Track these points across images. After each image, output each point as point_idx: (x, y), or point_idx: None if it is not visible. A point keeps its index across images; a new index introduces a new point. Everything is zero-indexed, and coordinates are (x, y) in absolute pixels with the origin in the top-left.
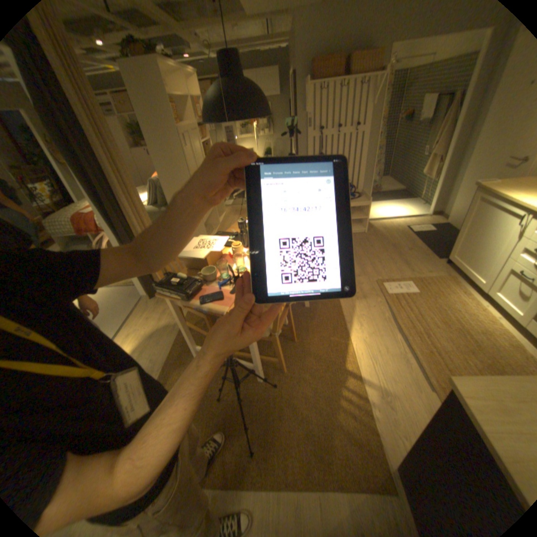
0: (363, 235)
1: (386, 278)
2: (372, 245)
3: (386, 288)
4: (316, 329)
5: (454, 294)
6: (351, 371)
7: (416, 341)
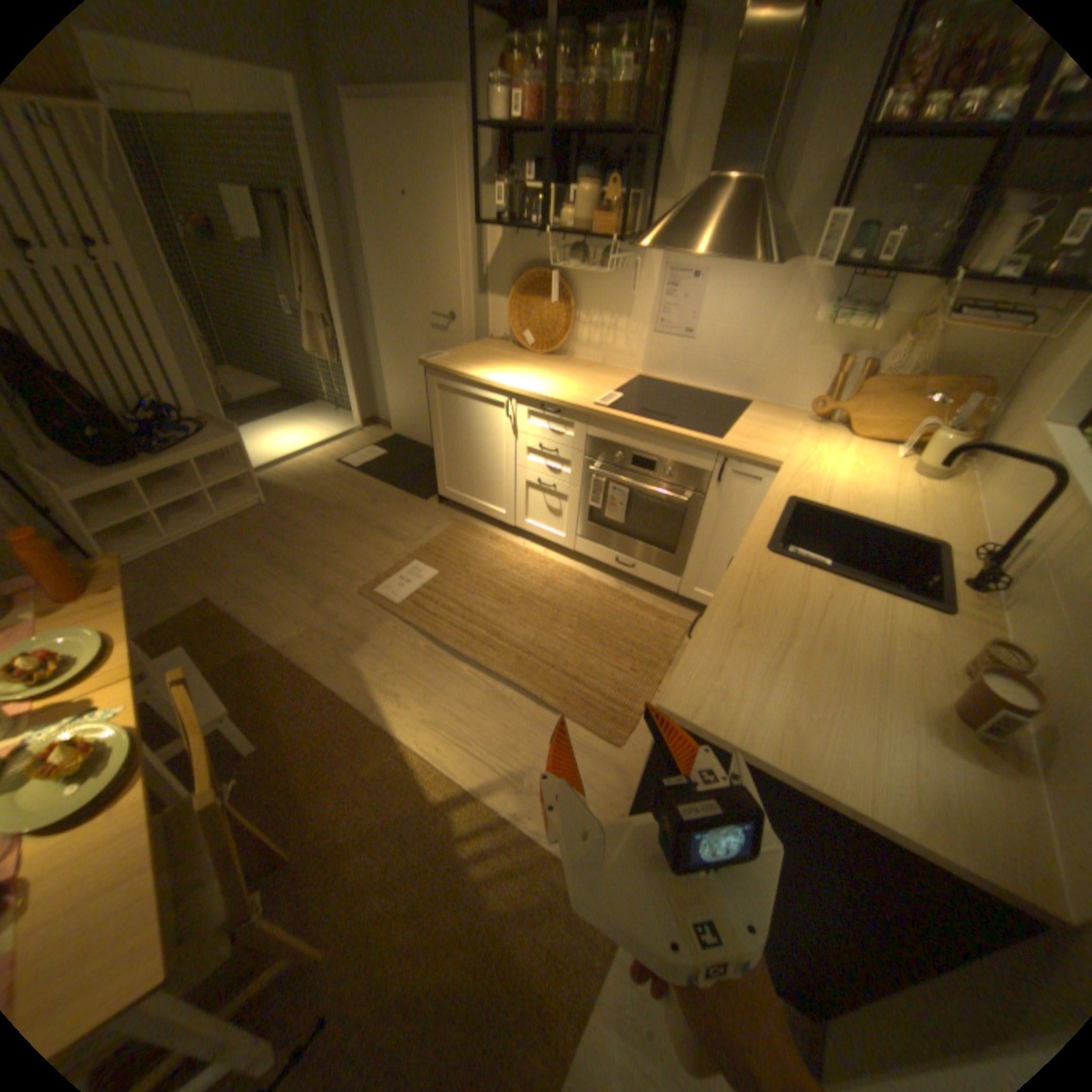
0: (264, 511)
1: (373, 577)
2: (300, 524)
3: (387, 597)
4: (315, 785)
5: (481, 548)
6: (445, 799)
7: (491, 655)
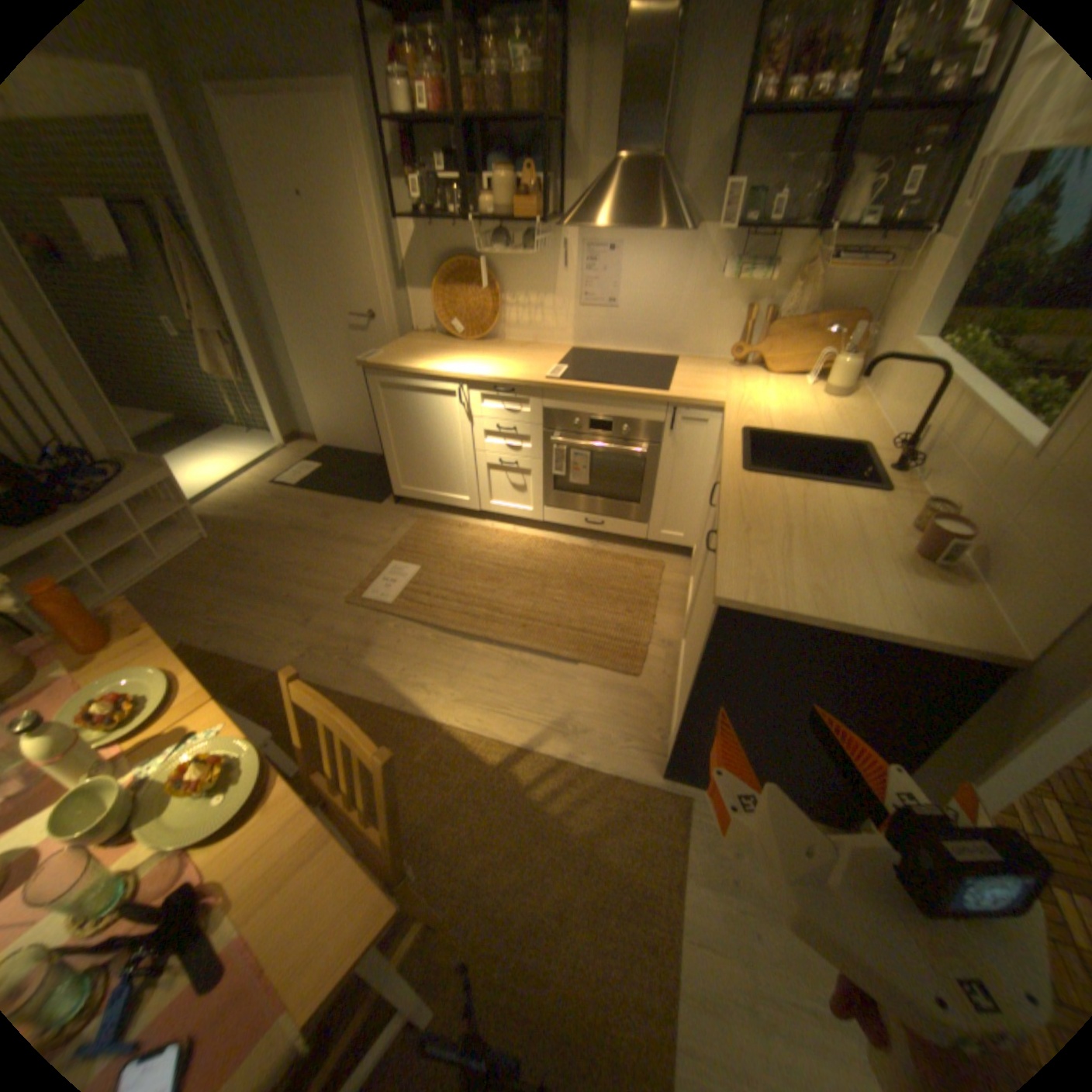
0: (208, 544)
1: (355, 583)
2: (255, 549)
3: (377, 598)
4: None
5: (453, 535)
6: (502, 757)
7: (498, 627)
